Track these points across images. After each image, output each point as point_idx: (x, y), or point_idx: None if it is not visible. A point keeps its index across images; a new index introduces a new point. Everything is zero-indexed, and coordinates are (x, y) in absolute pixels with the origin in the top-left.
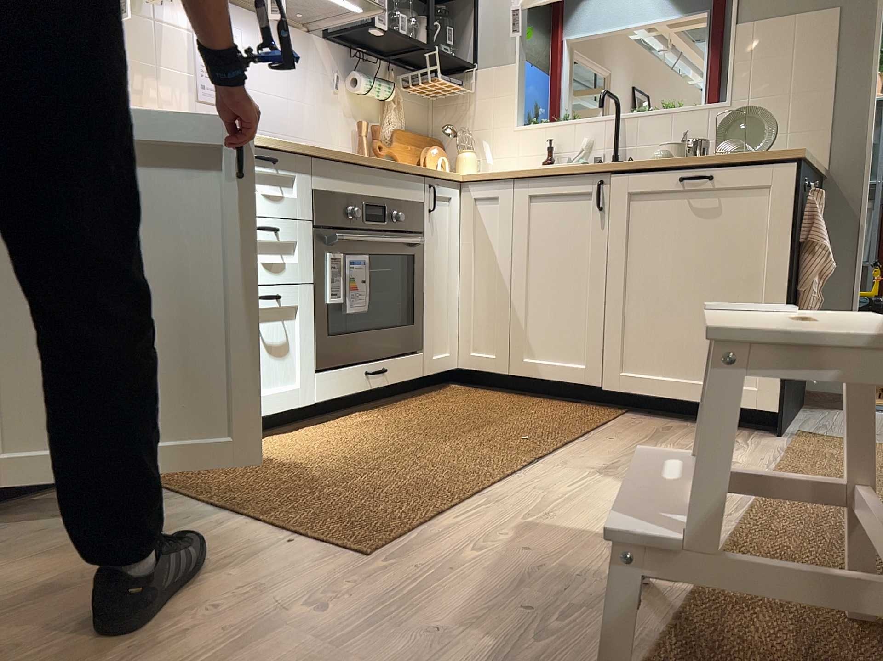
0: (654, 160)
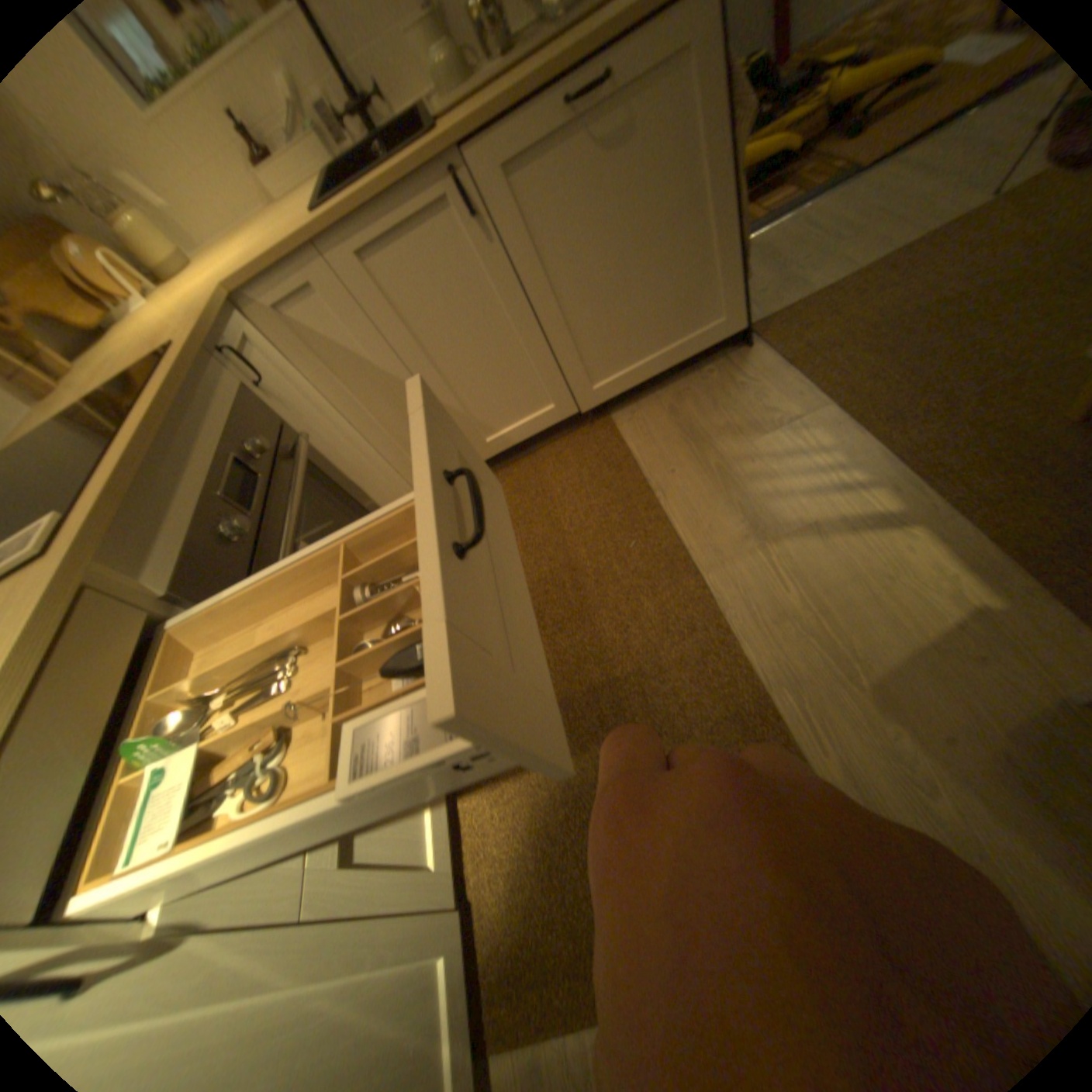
0: (509, 86)
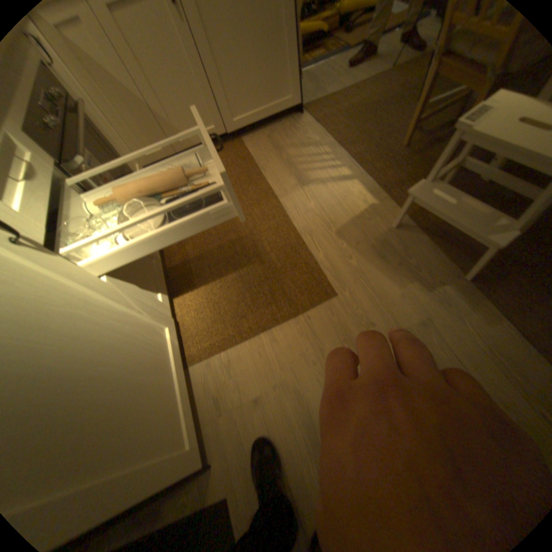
0: None
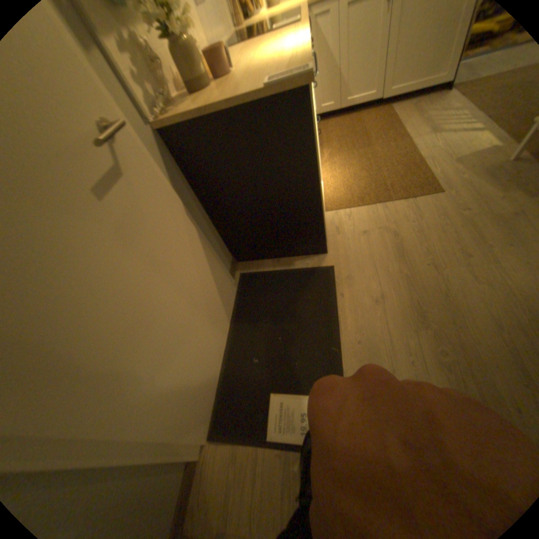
0: None
